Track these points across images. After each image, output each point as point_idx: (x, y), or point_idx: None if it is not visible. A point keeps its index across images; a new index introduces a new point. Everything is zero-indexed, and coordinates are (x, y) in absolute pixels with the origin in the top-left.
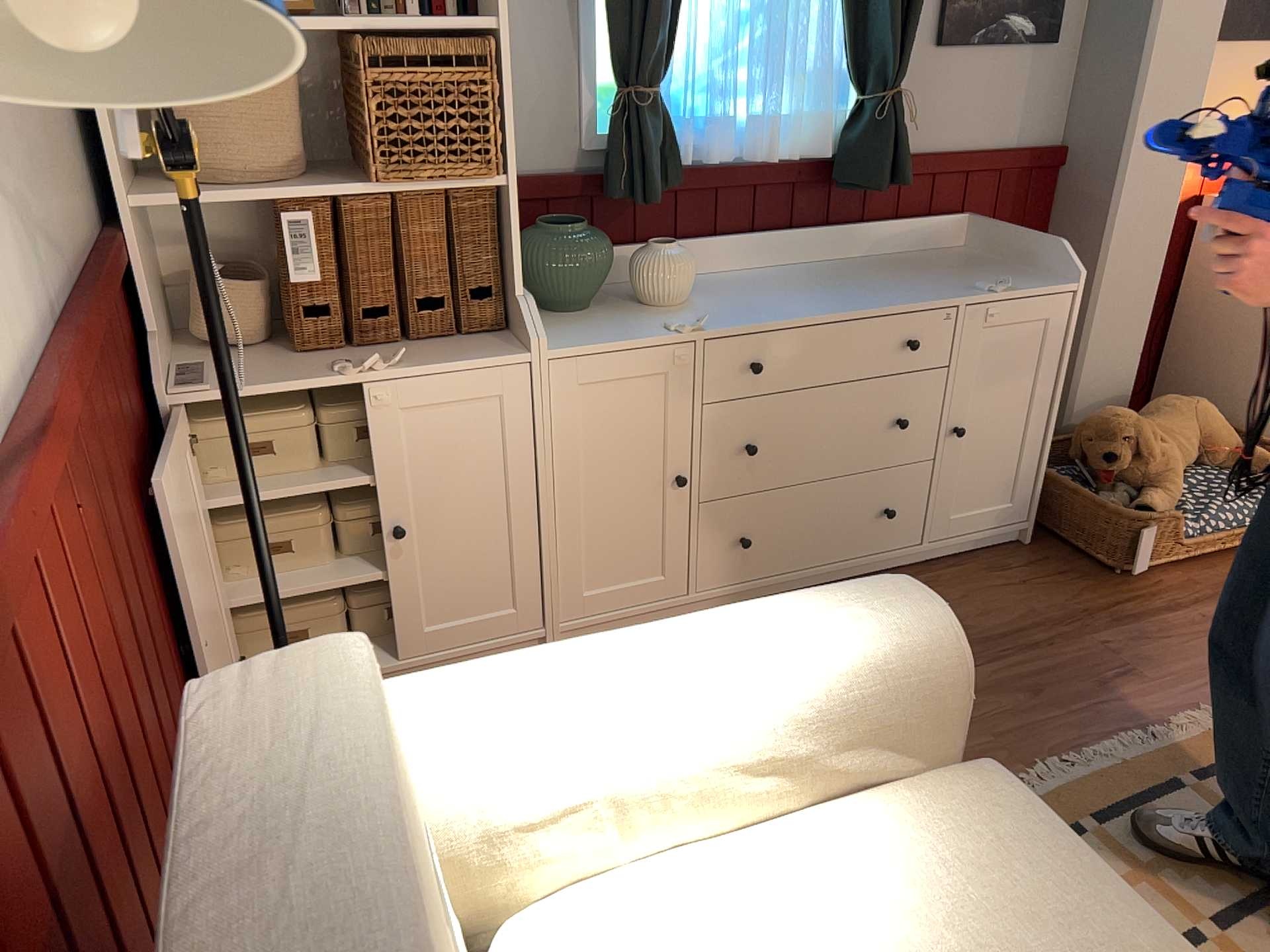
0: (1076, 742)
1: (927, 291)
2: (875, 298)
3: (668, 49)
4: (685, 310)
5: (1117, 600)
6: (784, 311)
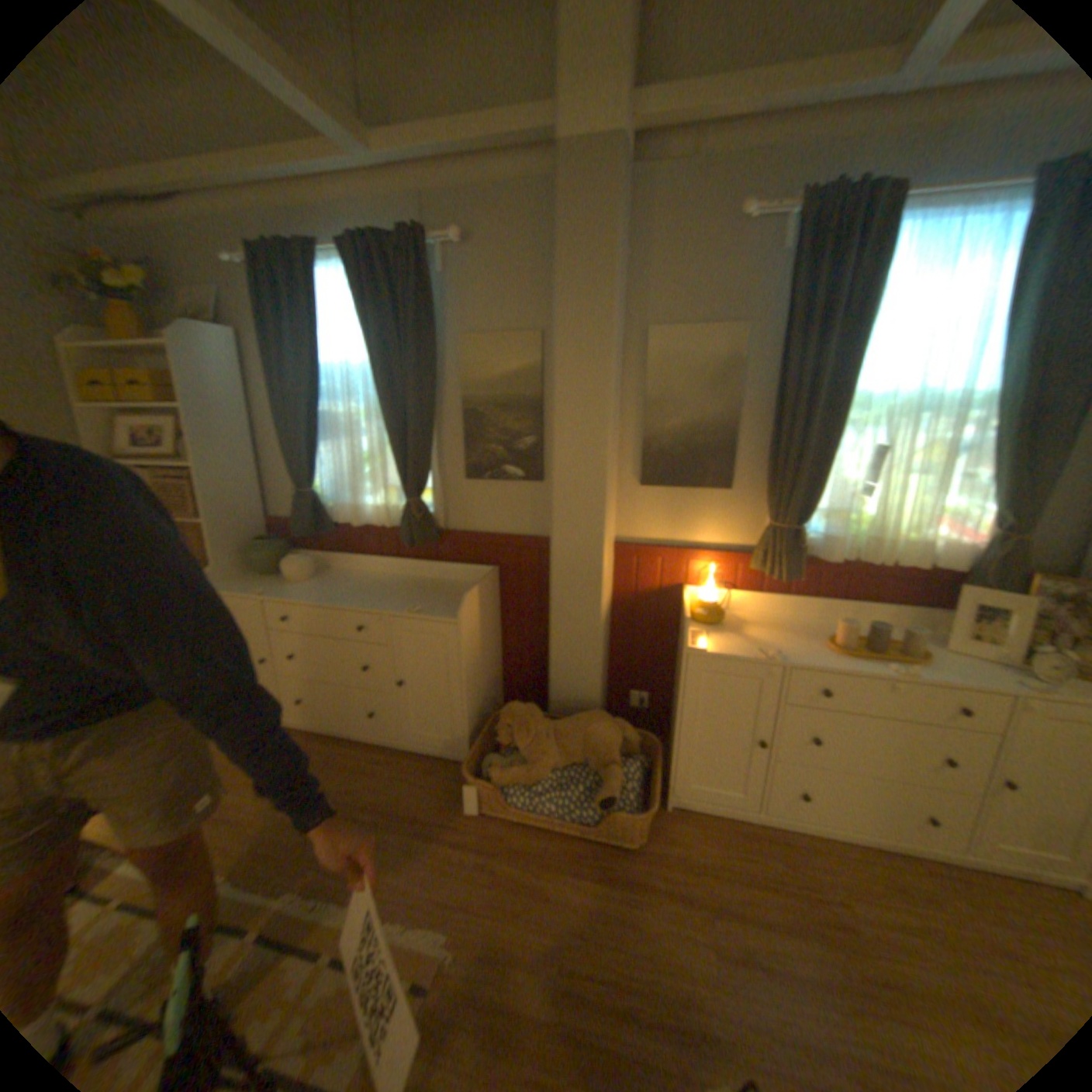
0: (266, 881)
1: (386, 604)
2: (357, 601)
3: (307, 474)
4: (288, 587)
5: (440, 824)
6: (309, 597)
